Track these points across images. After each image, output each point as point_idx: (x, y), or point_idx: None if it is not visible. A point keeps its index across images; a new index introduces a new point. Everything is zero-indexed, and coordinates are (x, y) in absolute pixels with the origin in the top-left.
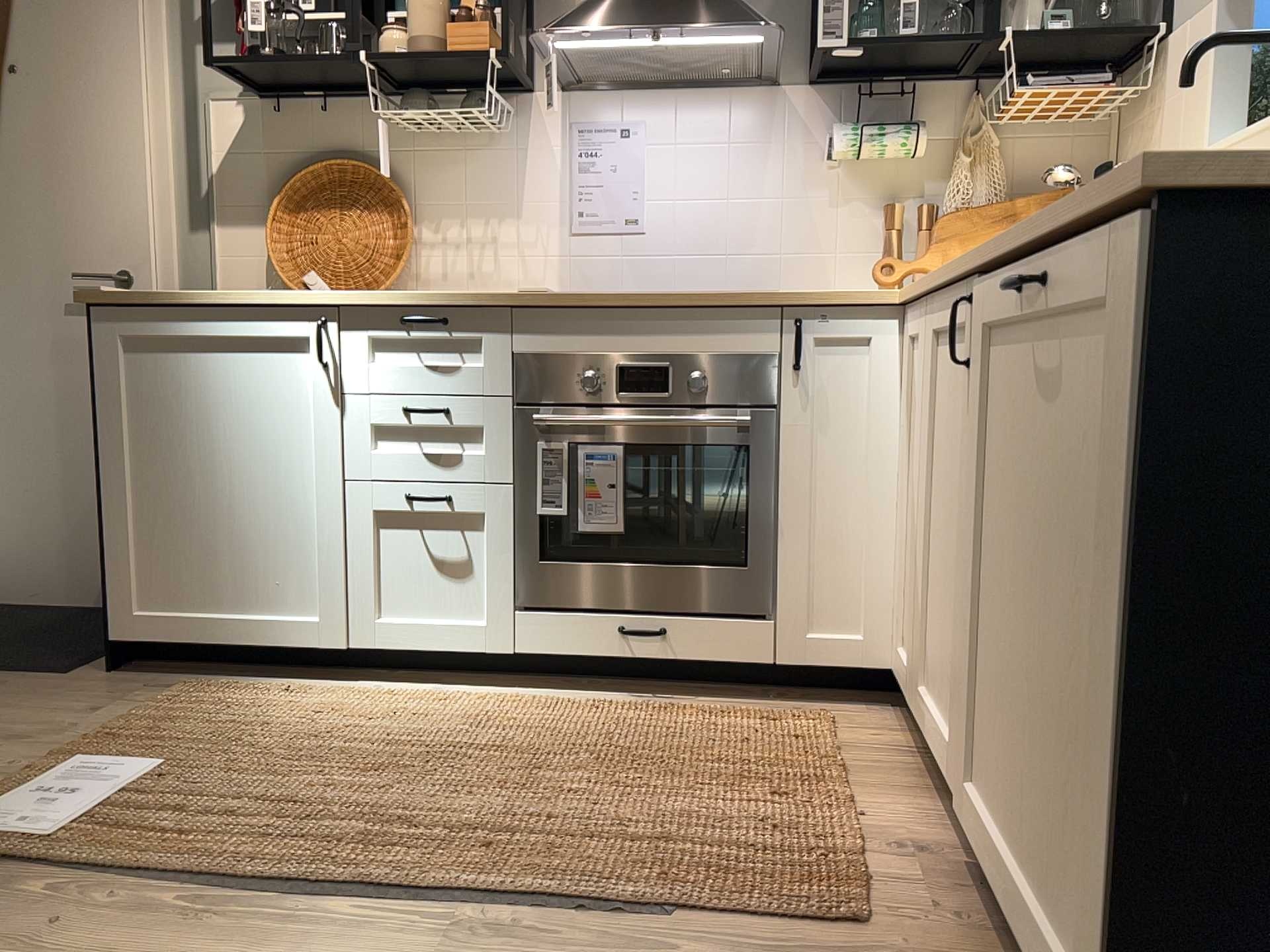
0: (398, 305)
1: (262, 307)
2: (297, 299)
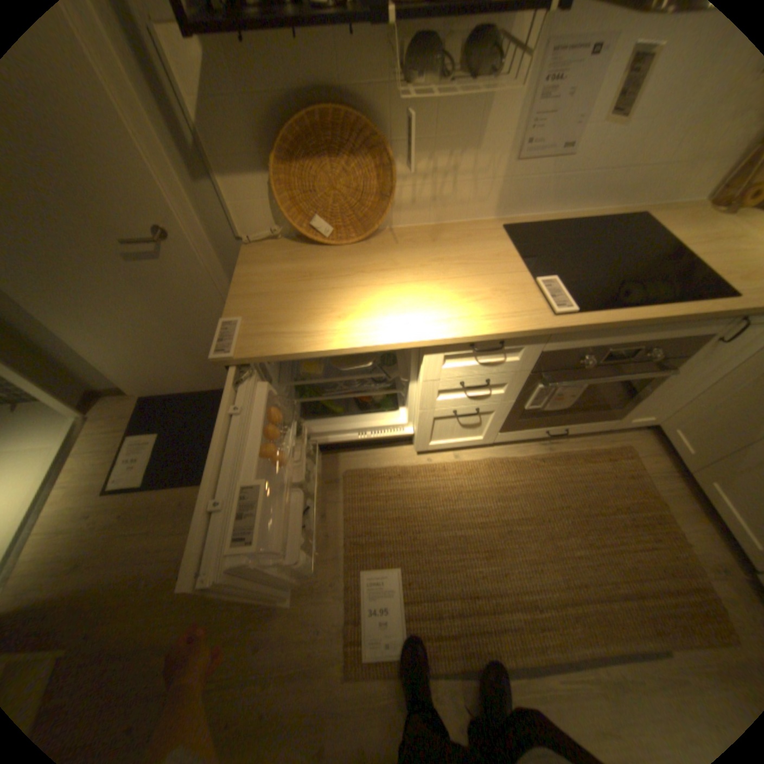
0: (472, 339)
1: (368, 350)
2: (396, 345)
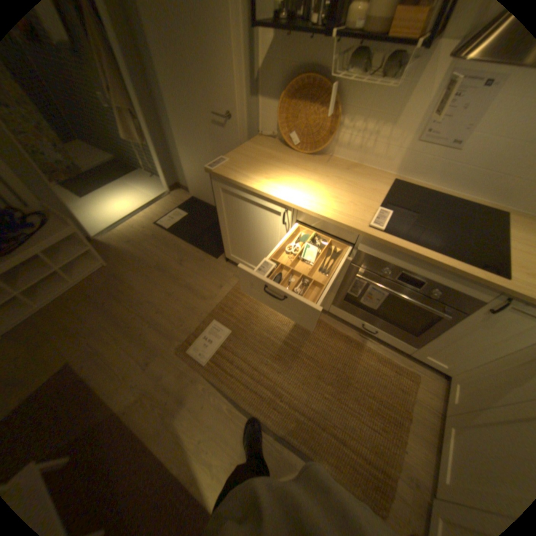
0: (315, 216)
1: (265, 197)
2: (277, 200)
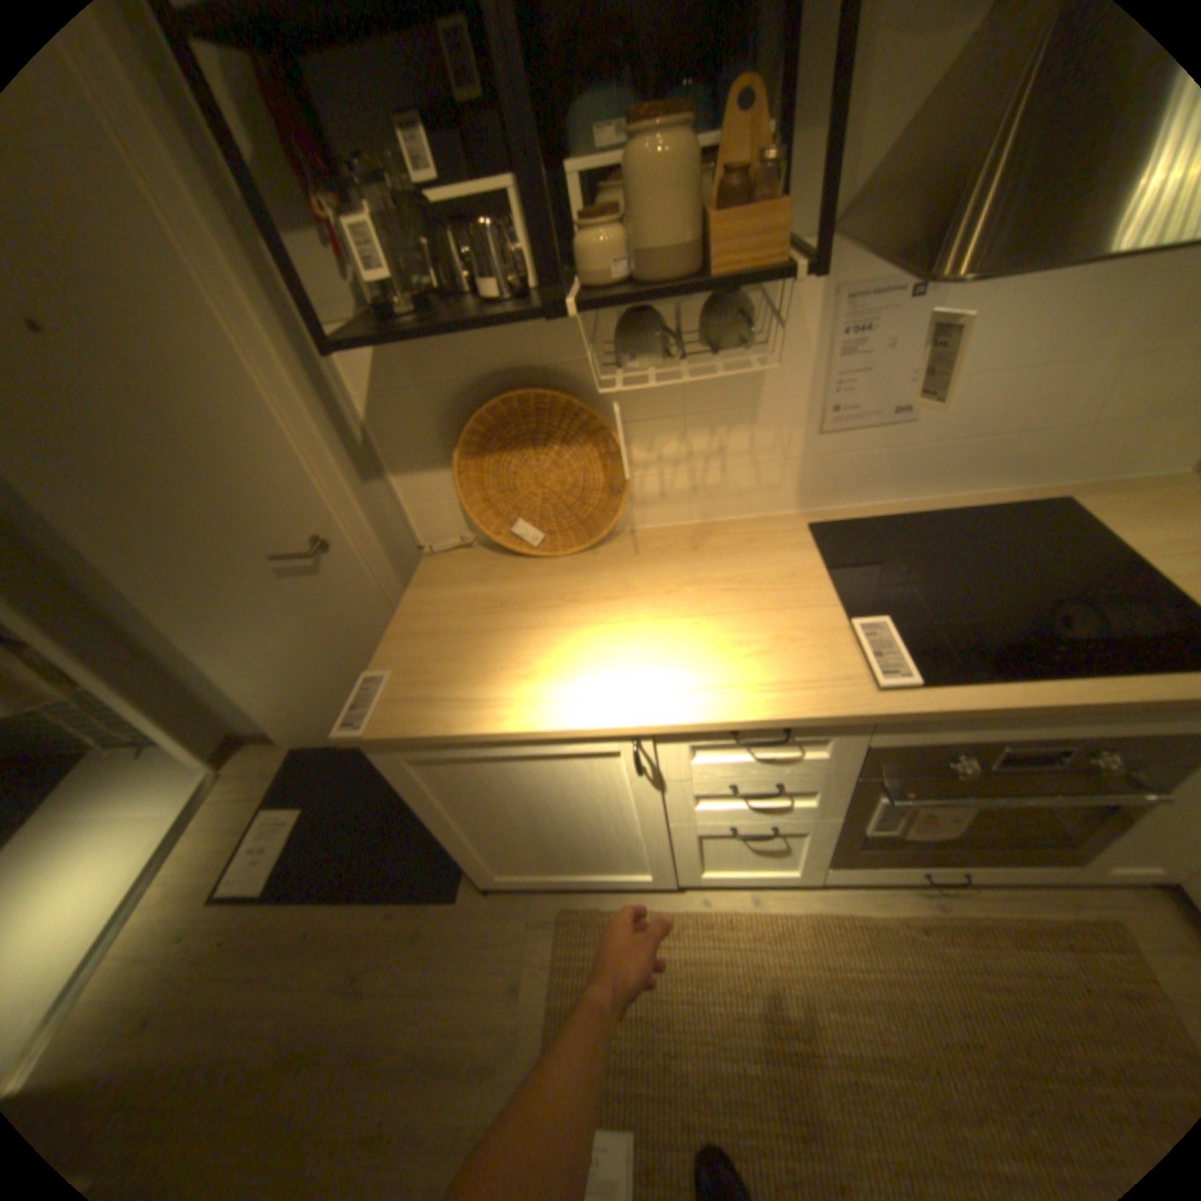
0: (731, 725)
1: (561, 734)
2: (604, 730)
